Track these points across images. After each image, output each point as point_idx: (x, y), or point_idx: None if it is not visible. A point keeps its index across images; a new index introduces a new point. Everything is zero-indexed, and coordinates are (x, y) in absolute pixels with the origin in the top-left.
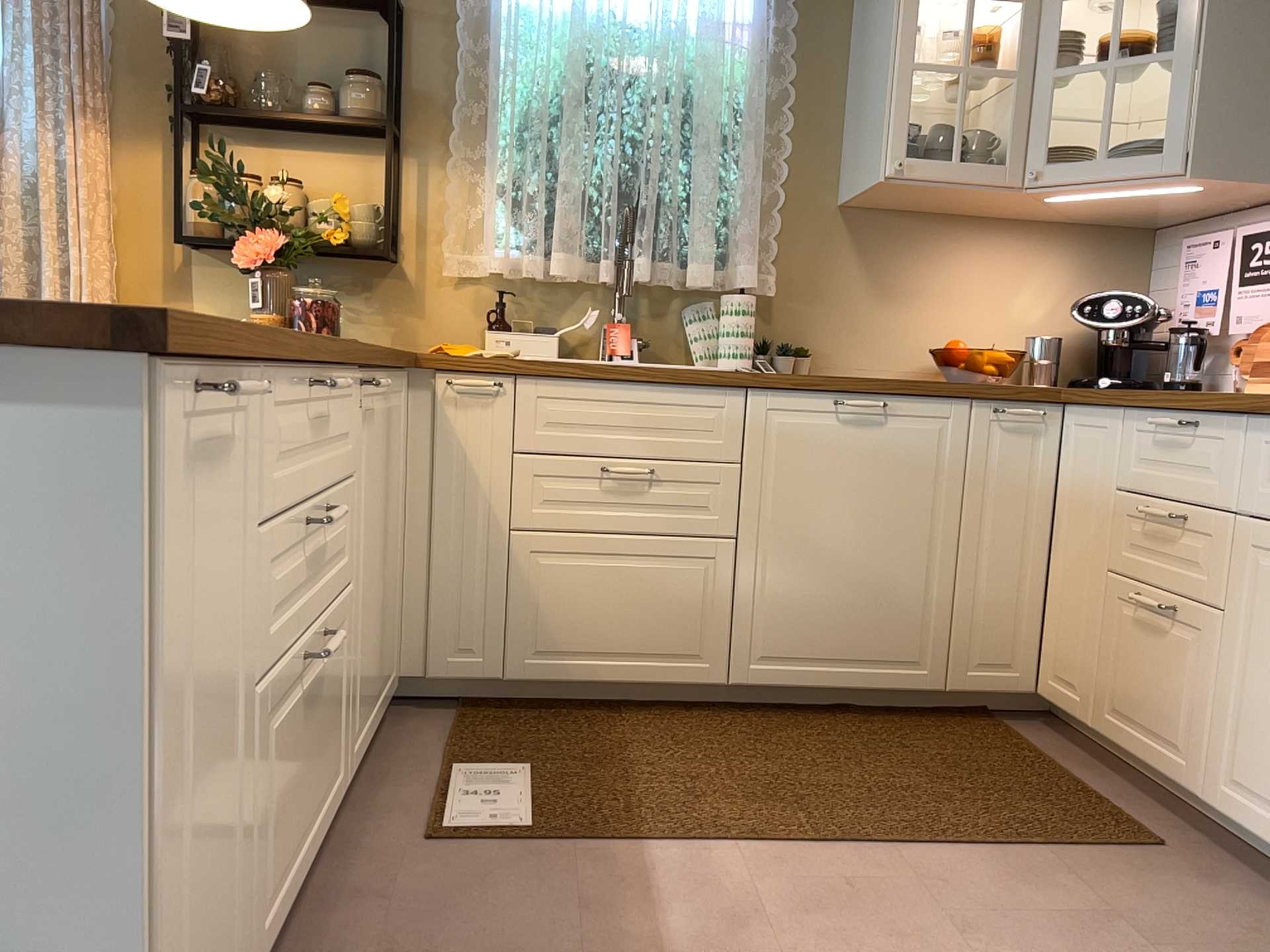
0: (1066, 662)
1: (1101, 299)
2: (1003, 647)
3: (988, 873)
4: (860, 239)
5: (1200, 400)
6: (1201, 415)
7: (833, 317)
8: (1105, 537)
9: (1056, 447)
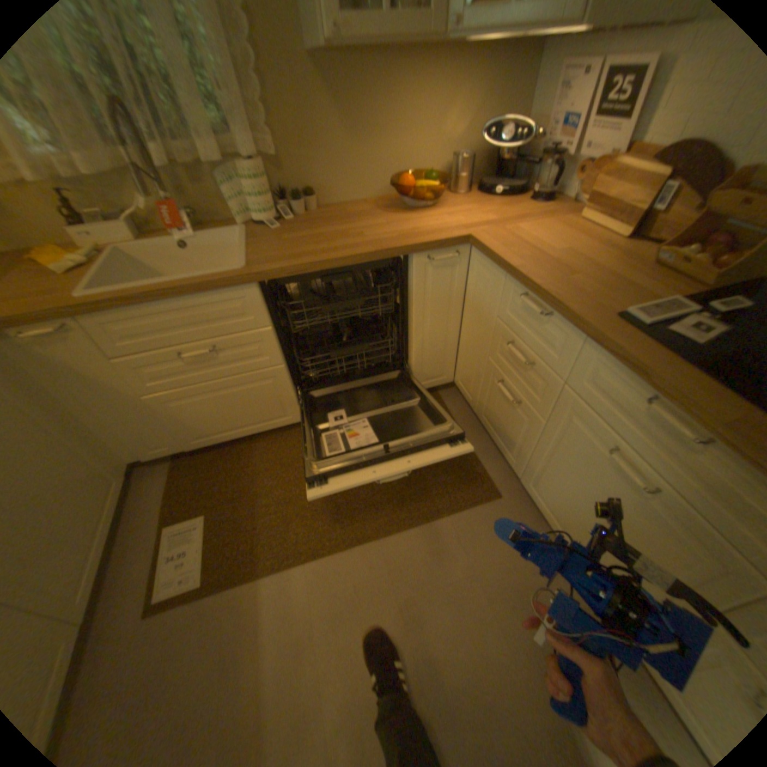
0: (465, 381)
1: (501, 114)
2: (436, 371)
3: (421, 550)
4: (330, 88)
5: (557, 305)
6: (555, 313)
7: (324, 161)
8: (488, 339)
9: (464, 272)
